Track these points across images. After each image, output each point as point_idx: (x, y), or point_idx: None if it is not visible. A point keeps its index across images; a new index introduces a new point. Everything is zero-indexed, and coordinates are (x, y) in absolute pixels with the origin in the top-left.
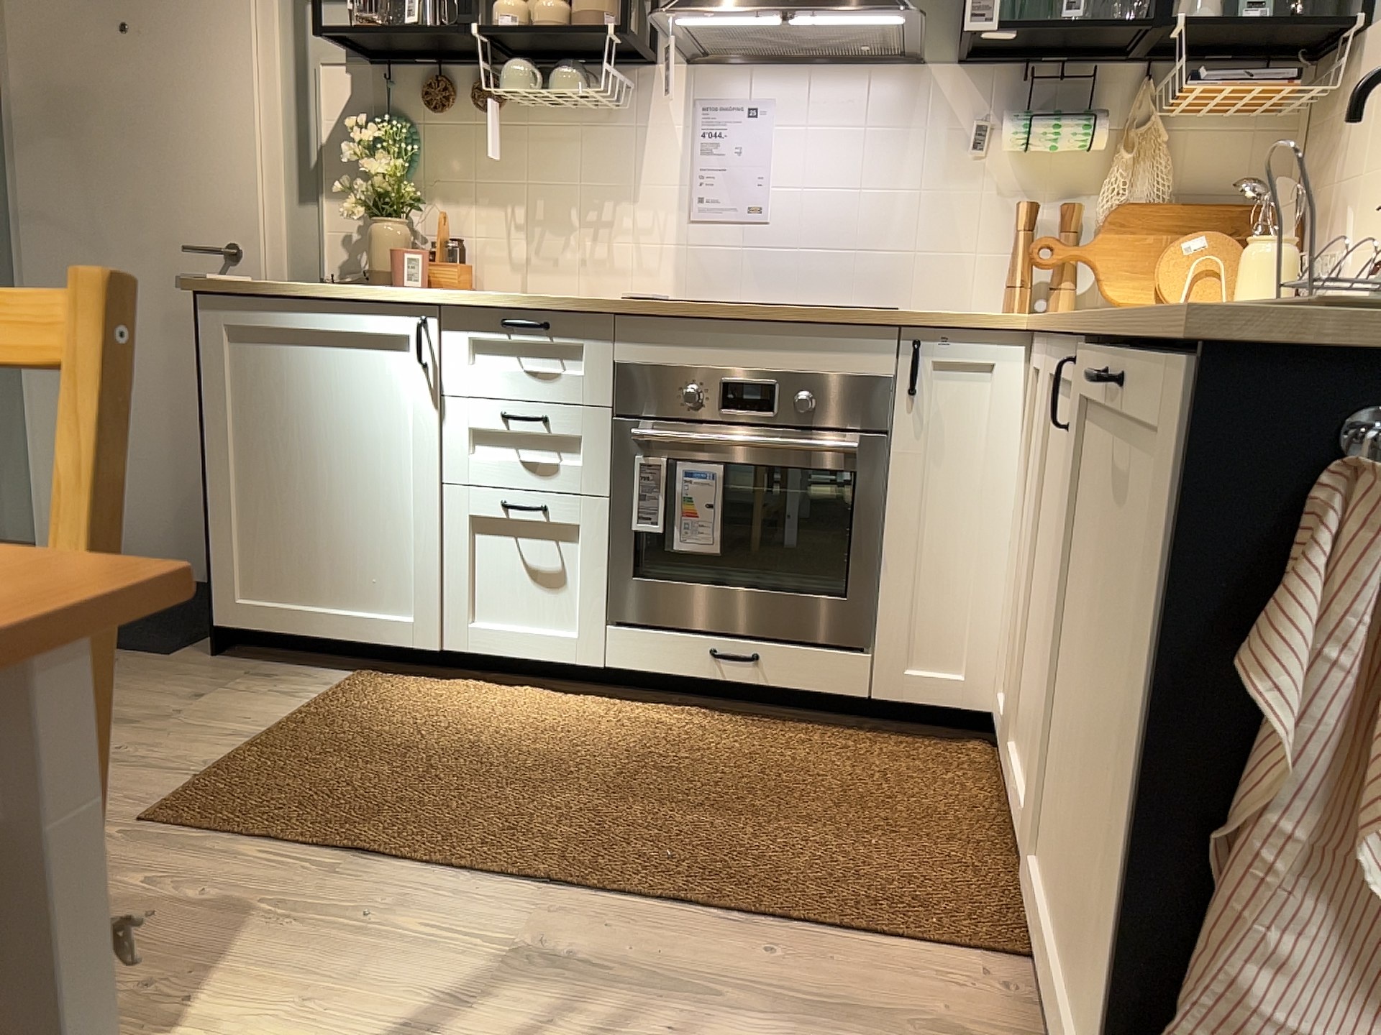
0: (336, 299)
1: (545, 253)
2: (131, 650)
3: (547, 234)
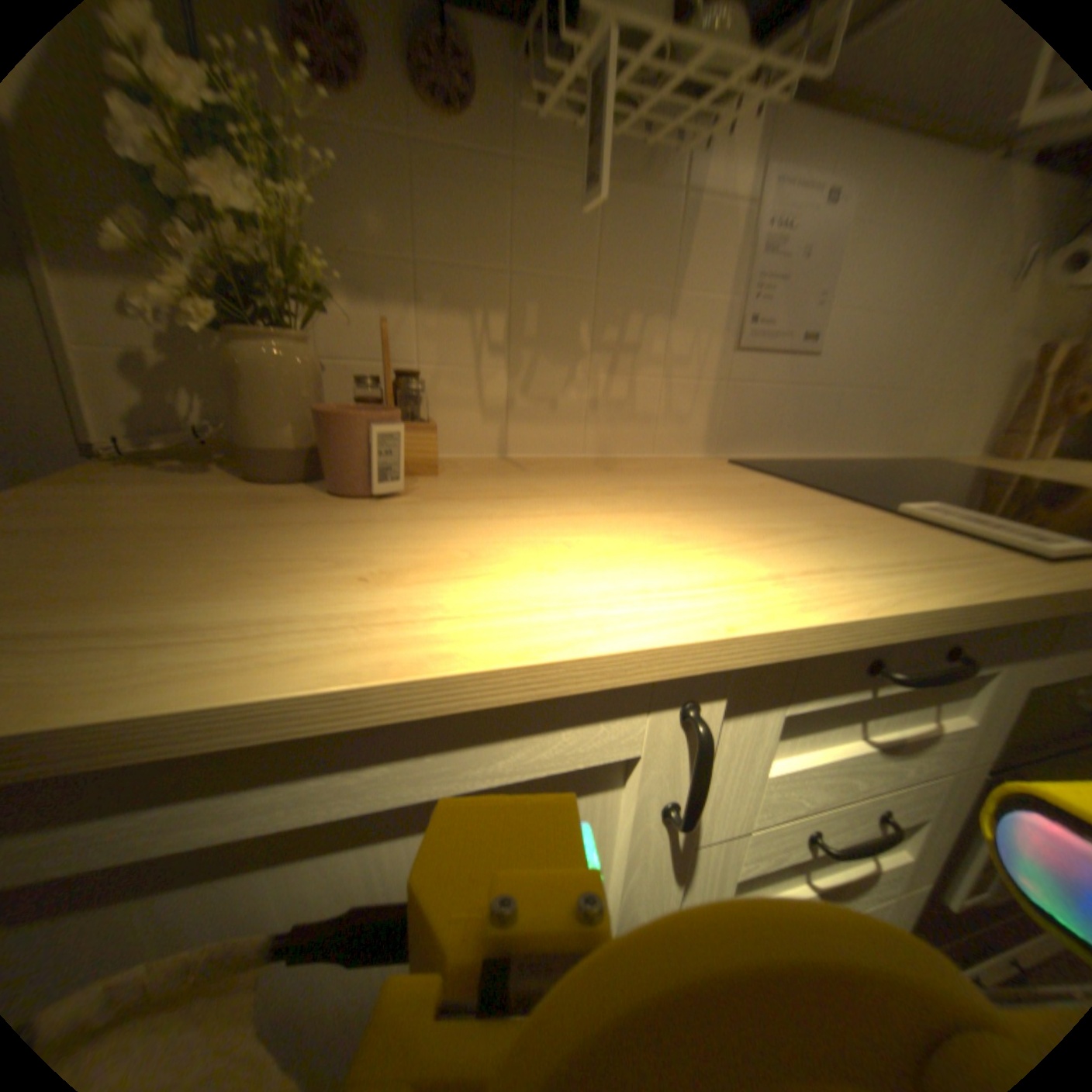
0: (378, 725)
1: (538, 394)
2: None
3: (542, 364)
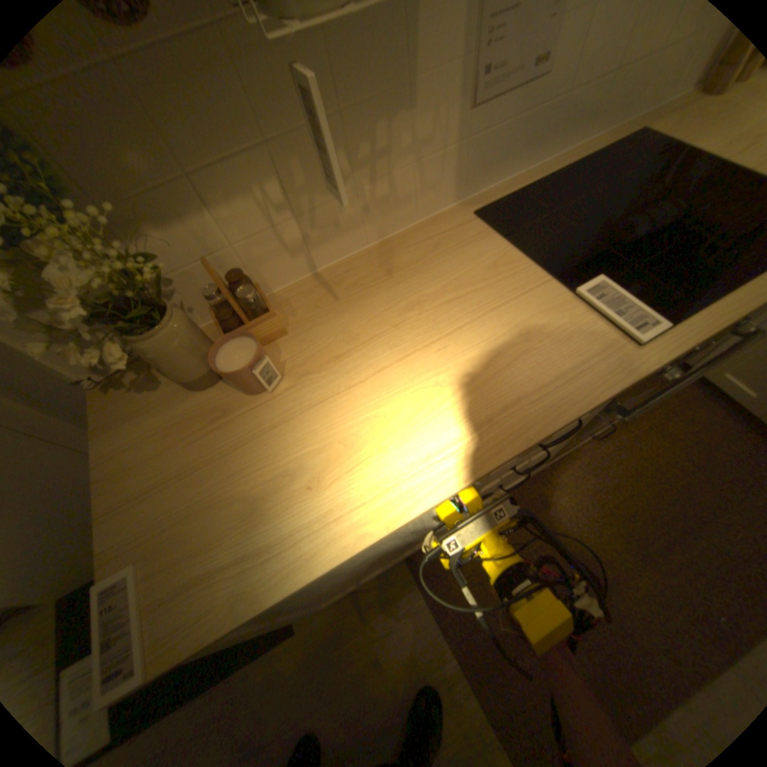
0: (348, 555)
1: (322, 220)
2: (265, 651)
3: (317, 197)
